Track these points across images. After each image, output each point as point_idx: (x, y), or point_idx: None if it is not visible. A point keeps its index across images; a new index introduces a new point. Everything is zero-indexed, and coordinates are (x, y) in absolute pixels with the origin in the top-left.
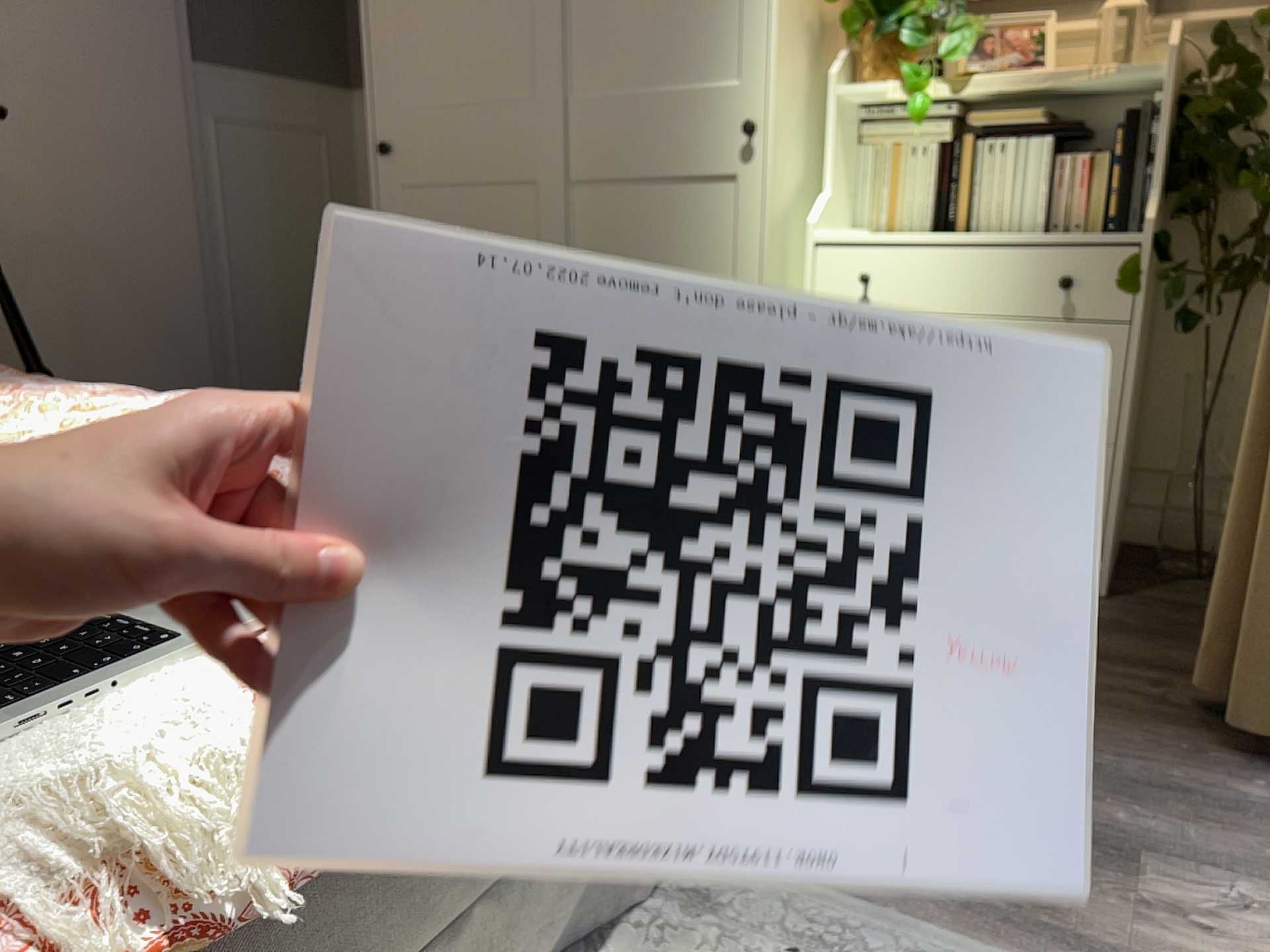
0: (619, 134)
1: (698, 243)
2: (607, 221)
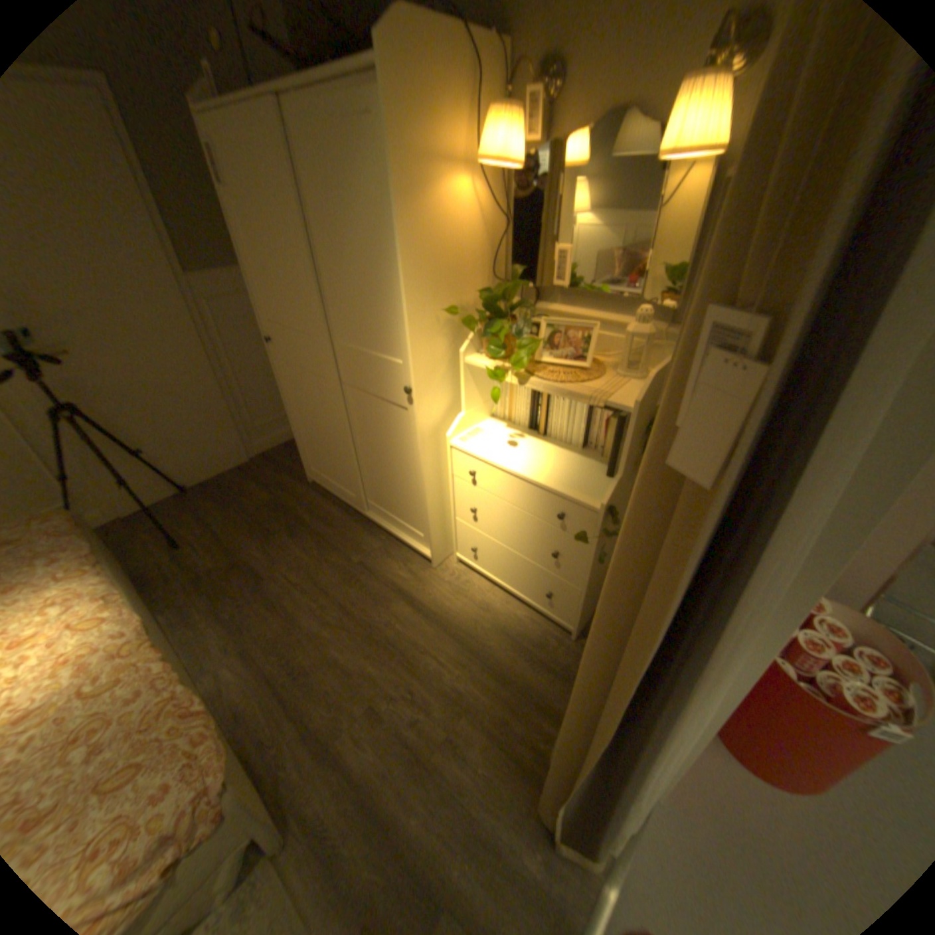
0: (357, 368)
1: (398, 432)
2: (361, 406)
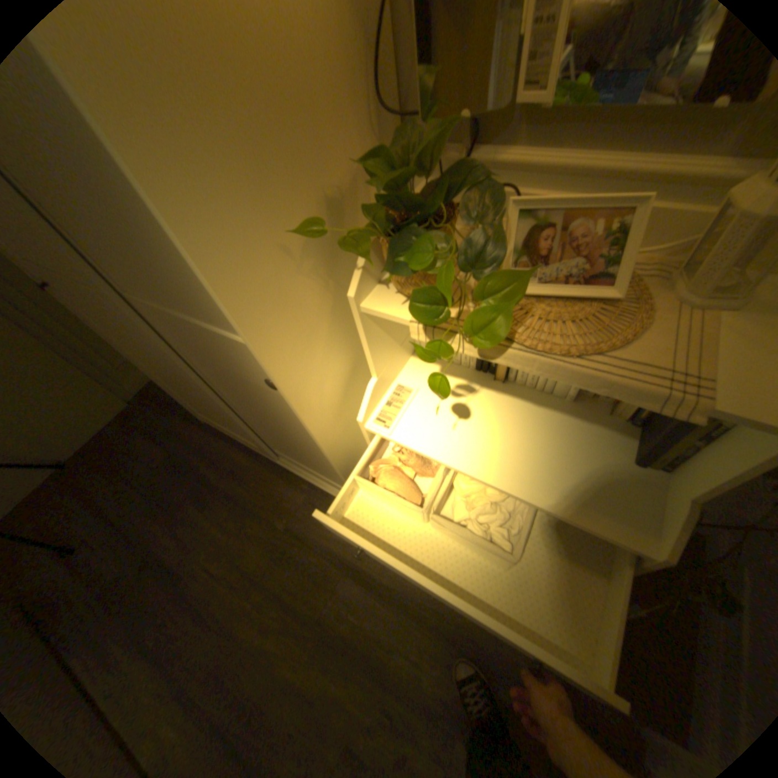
0: (178, 334)
1: (280, 413)
2: (214, 375)
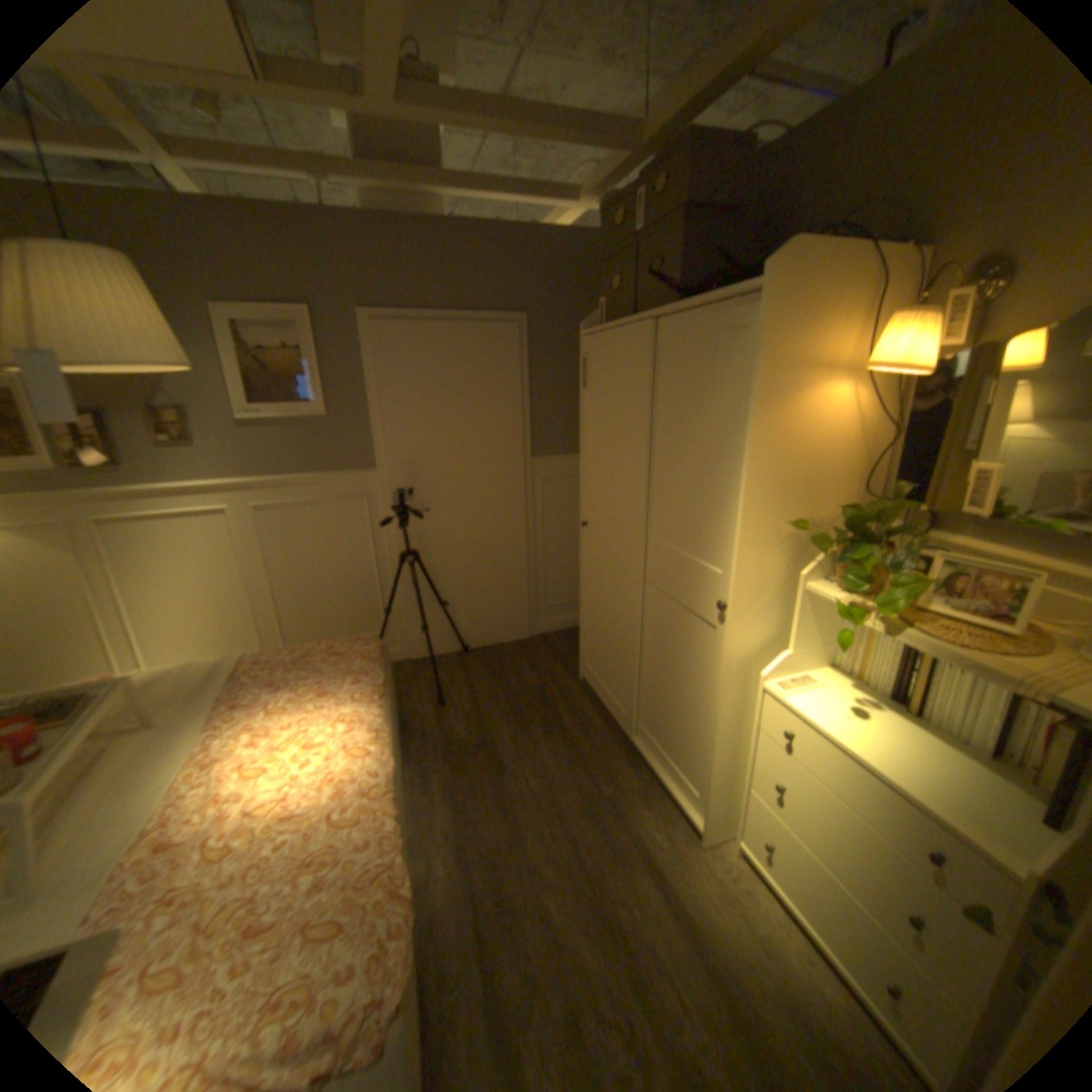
0: (666, 568)
1: (695, 652)
2: (659, 611)
